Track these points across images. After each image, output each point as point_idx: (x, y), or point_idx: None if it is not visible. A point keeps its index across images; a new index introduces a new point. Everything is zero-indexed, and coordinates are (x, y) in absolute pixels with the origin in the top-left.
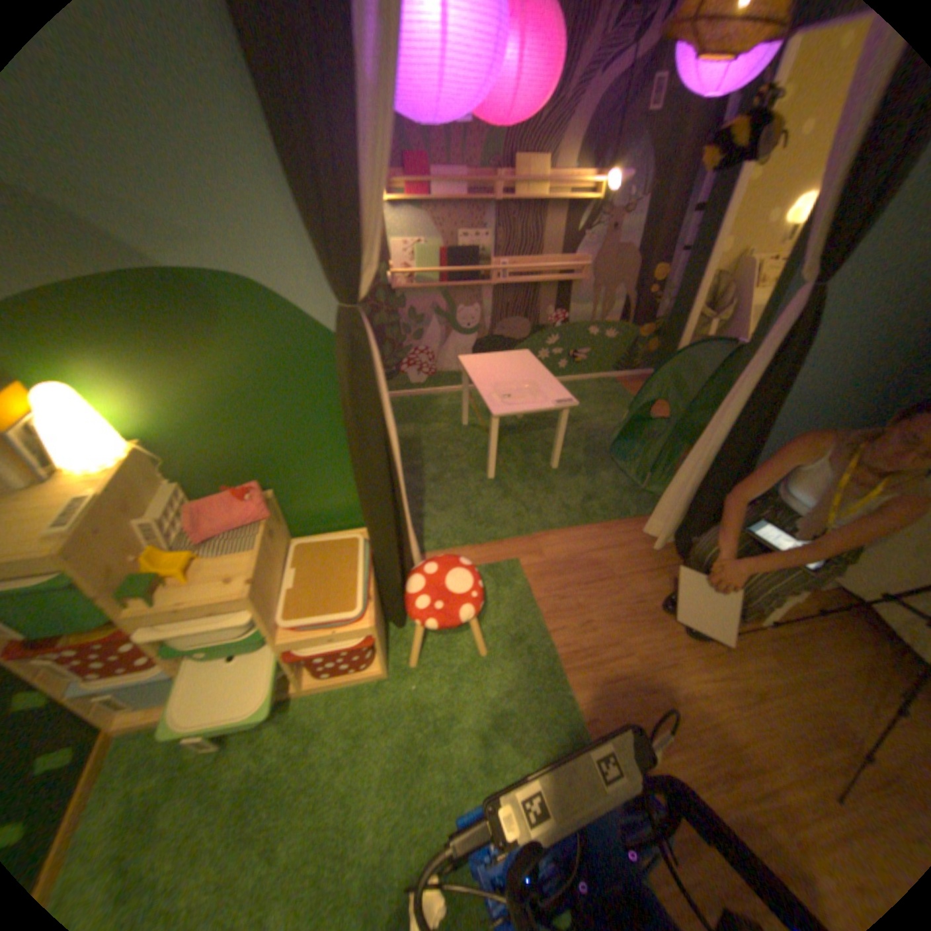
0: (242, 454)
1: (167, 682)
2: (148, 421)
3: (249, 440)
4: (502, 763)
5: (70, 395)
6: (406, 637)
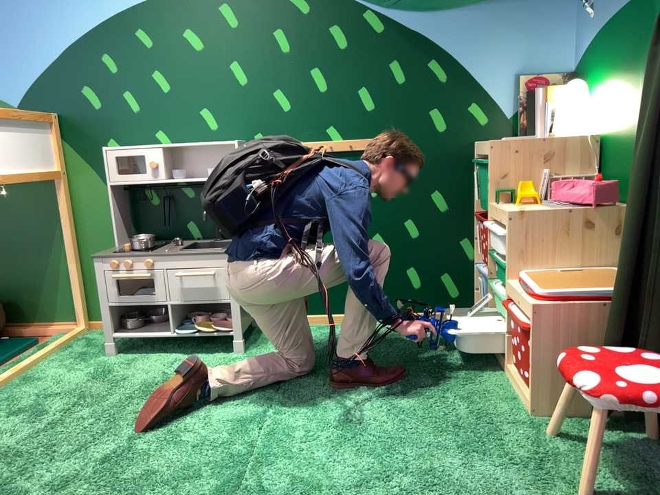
0: (626, 160)
1: (484, 288)
2: (601, 120)
3: (632, 146)
4: (428, 490)
5: (570, 86)
6: (584, 431)
